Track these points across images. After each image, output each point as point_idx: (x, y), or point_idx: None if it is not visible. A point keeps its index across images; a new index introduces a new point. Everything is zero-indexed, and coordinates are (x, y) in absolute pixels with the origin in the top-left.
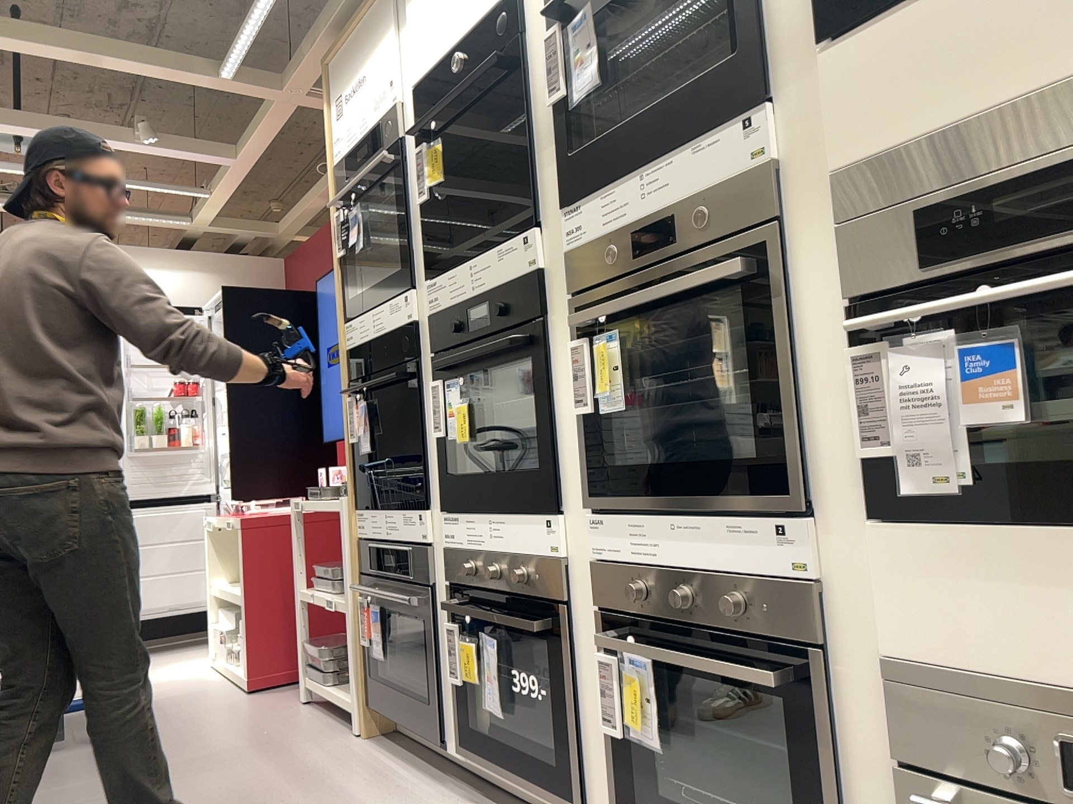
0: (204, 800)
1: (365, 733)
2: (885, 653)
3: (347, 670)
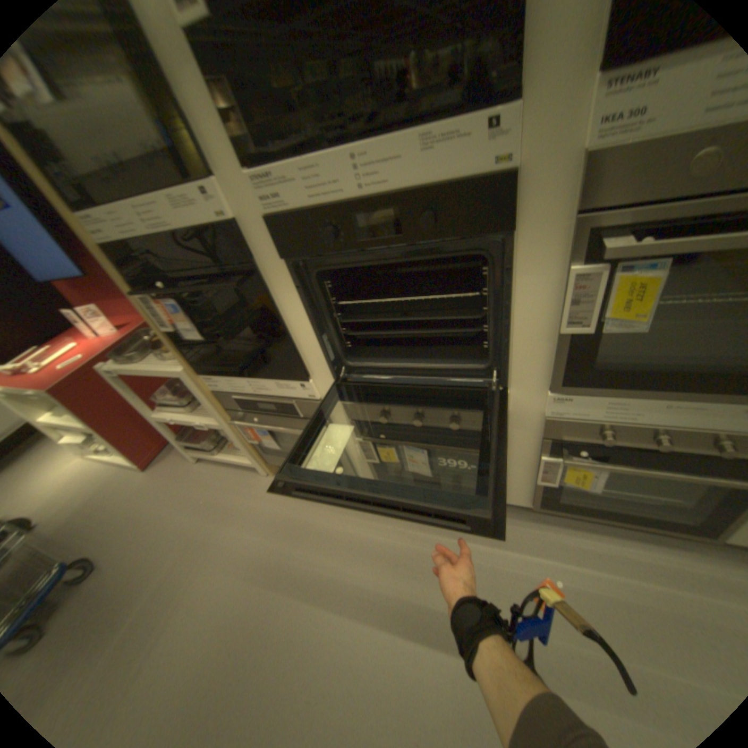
0: (236, 590)
1: (271, 474)
2: None
3: (220, 441)
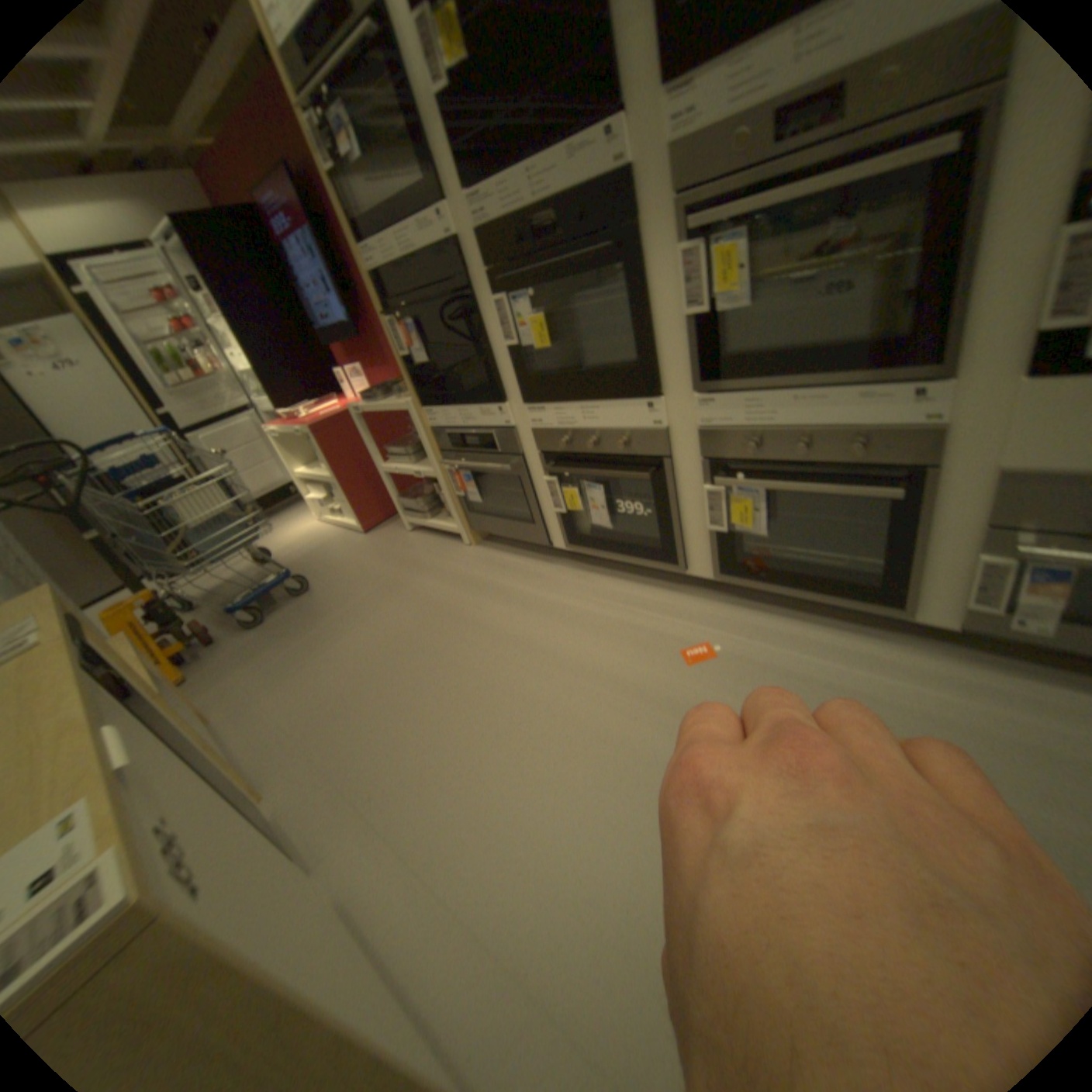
0: (413, 615)
1: (474, 542)
2: (1006, 463)
3: (436, 507)
